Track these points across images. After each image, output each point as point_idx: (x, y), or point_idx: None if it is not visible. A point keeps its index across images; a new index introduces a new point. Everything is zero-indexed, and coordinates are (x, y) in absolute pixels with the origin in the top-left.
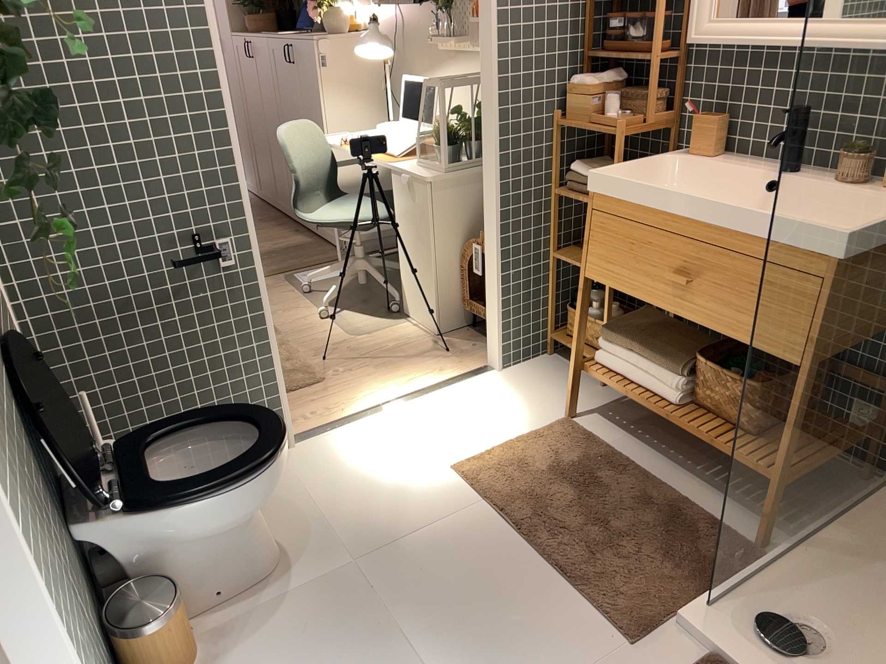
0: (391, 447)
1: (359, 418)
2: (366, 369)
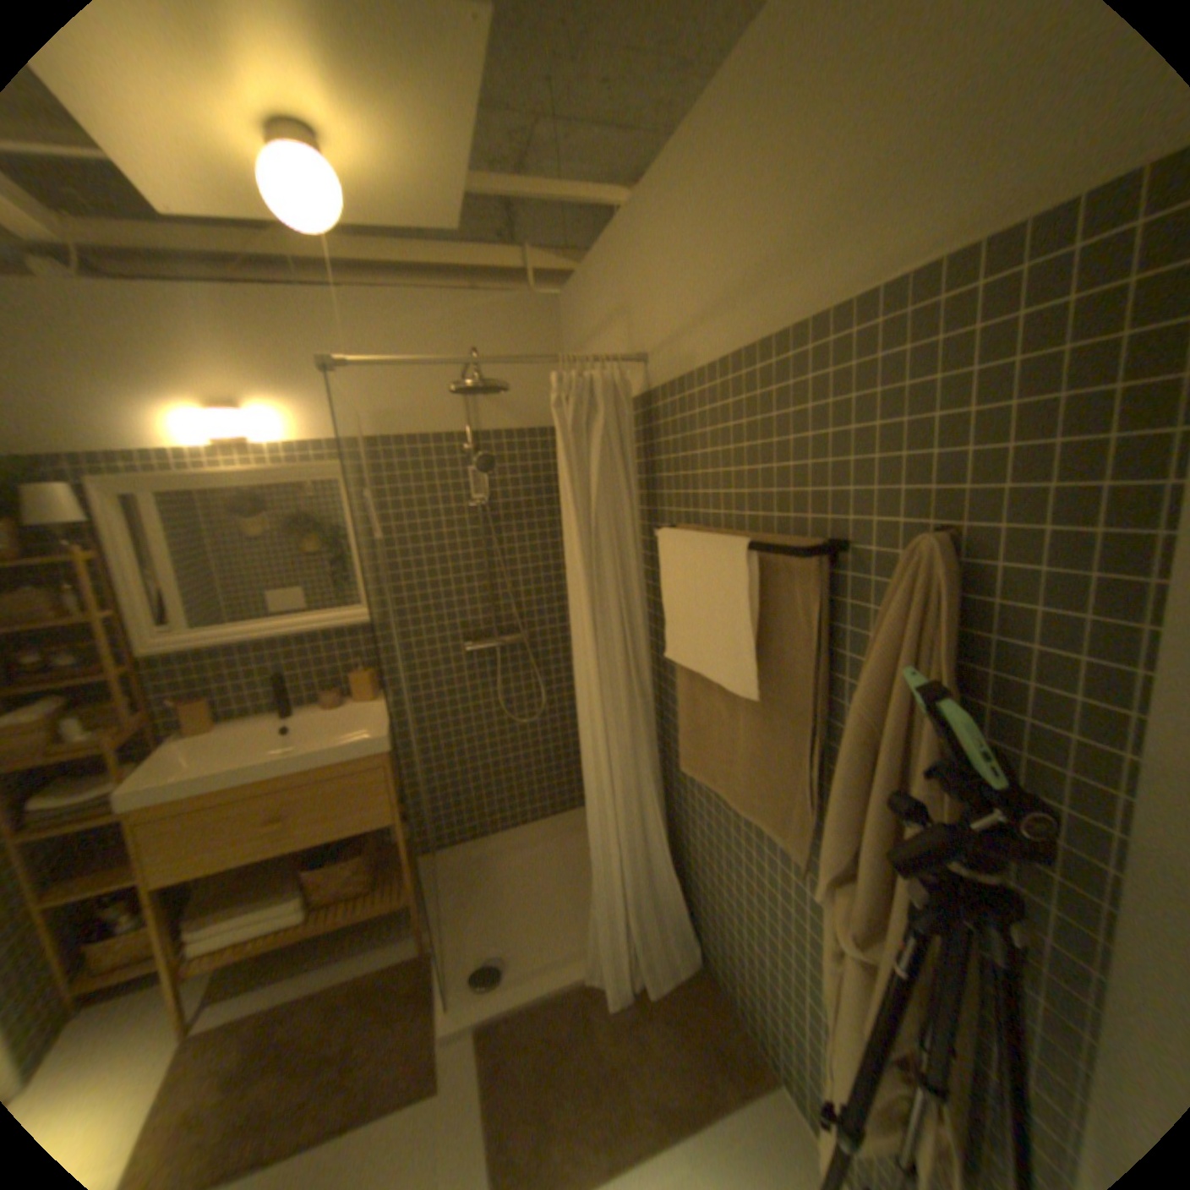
0: None
1: None
2: None
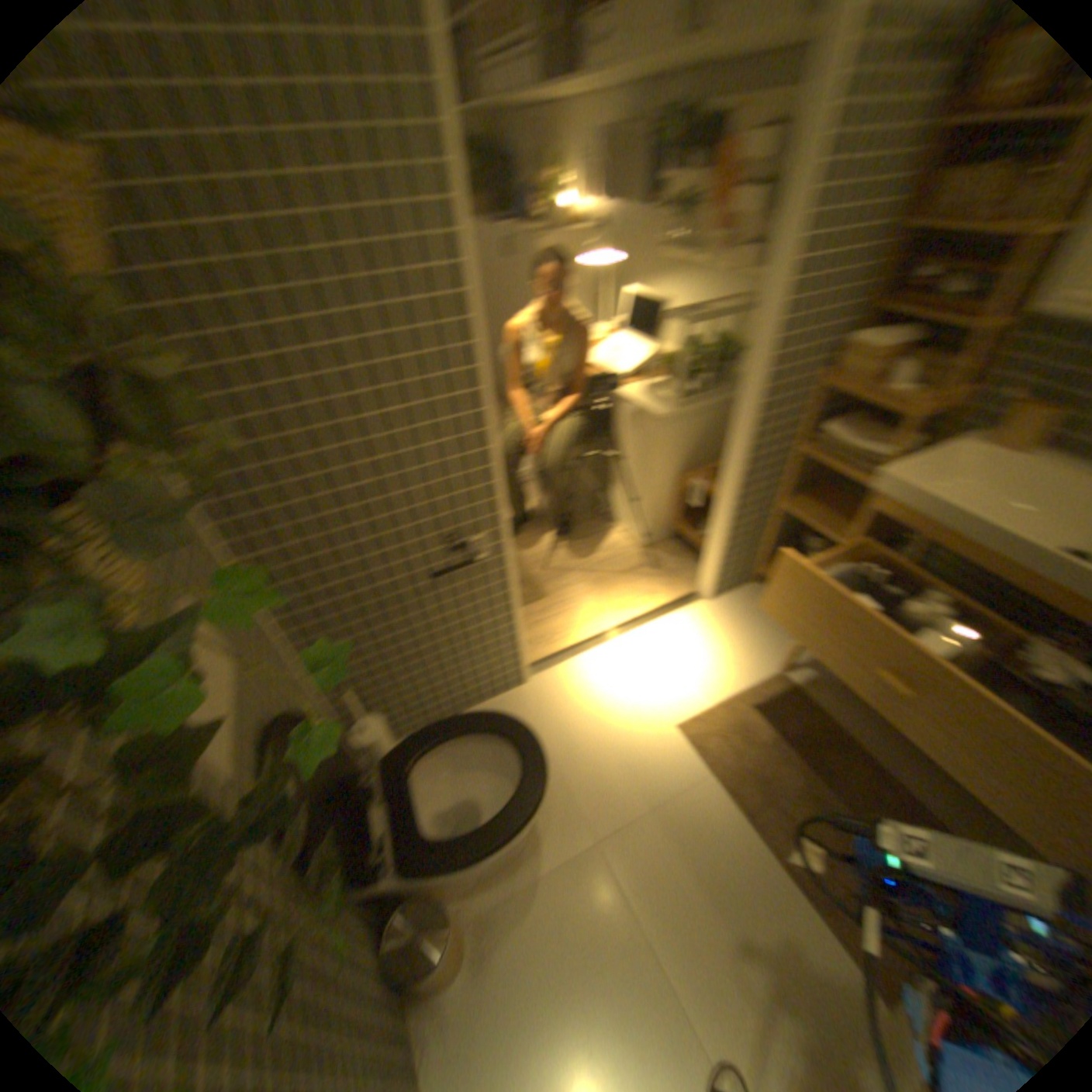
0: (618, 689)
1: (585, 648)
2: (585, 582)
